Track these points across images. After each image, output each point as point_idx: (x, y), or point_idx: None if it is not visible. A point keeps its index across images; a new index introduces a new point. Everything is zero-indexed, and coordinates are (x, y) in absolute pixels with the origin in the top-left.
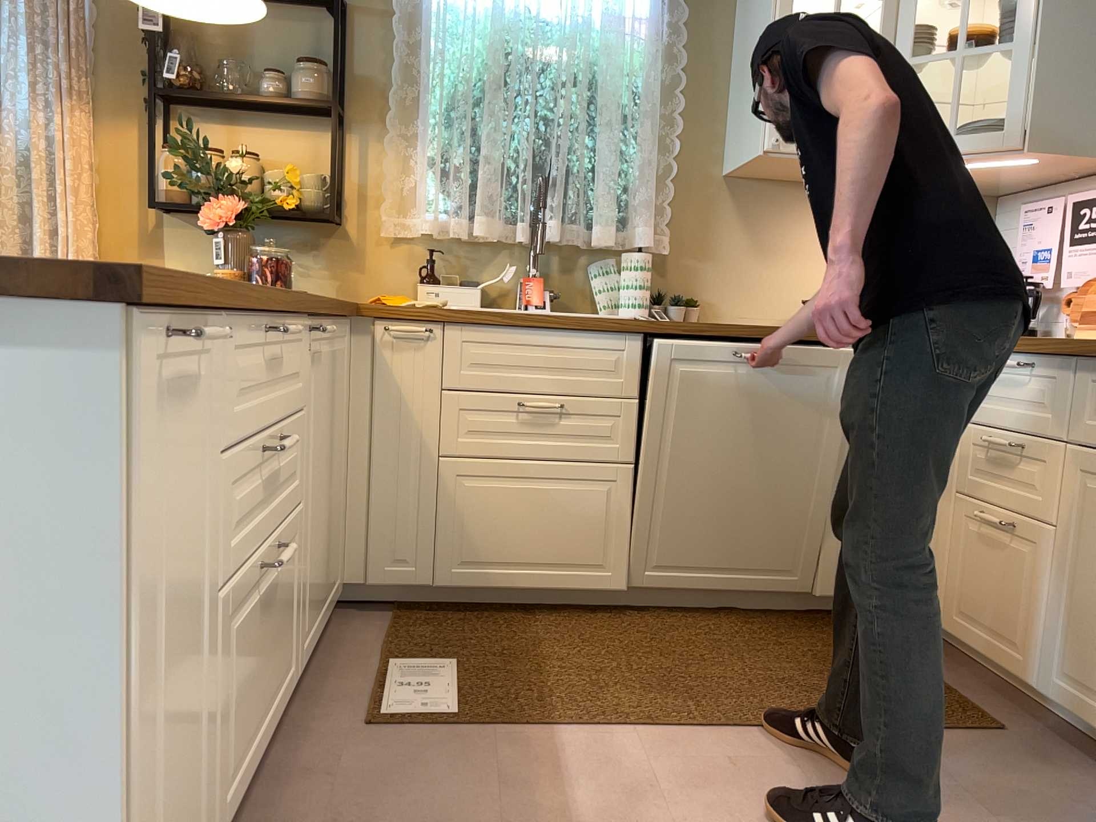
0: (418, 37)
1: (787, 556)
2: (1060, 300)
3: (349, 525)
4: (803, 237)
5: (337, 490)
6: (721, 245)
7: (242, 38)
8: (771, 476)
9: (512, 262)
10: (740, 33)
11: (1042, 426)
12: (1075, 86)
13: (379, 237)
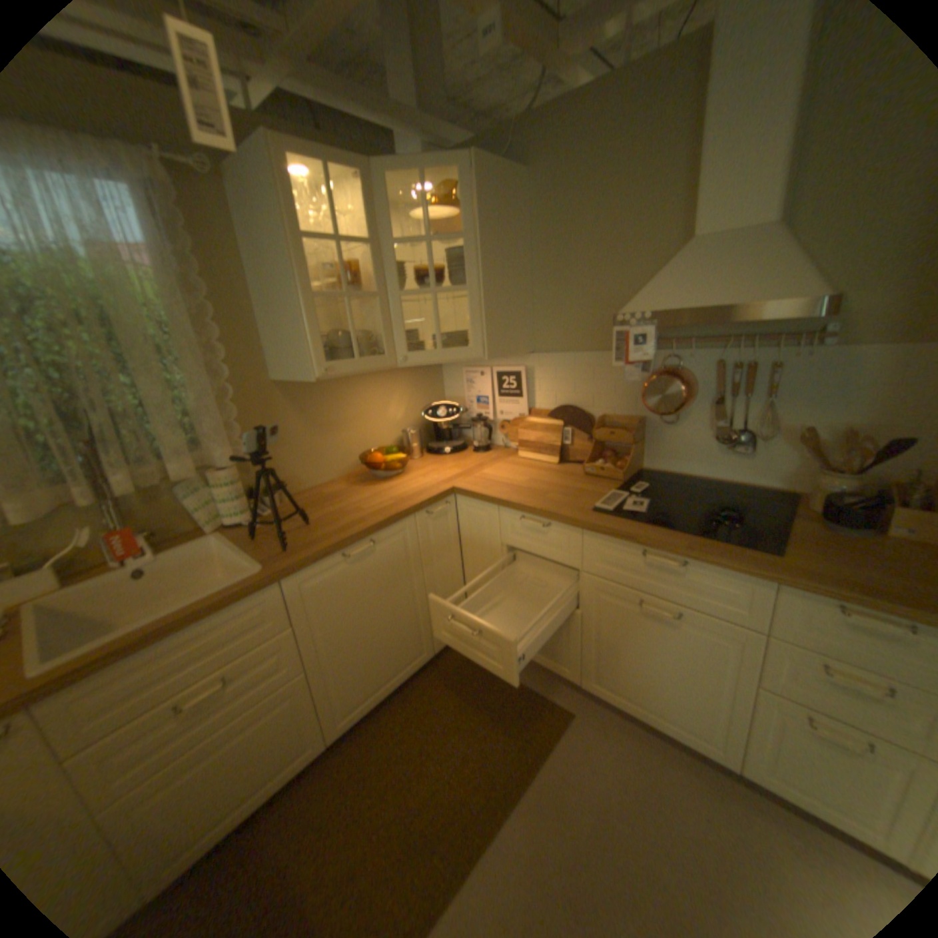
0: None
1: (416, 648)
2: (494, 422)
3: None
4: (342, 411)
5: None
6: (286, 435)
7: None
8: (396, 613)
9: (79, 519)
10: (246, 258)
11: (561, 557)
12: (501, 314)
13: None
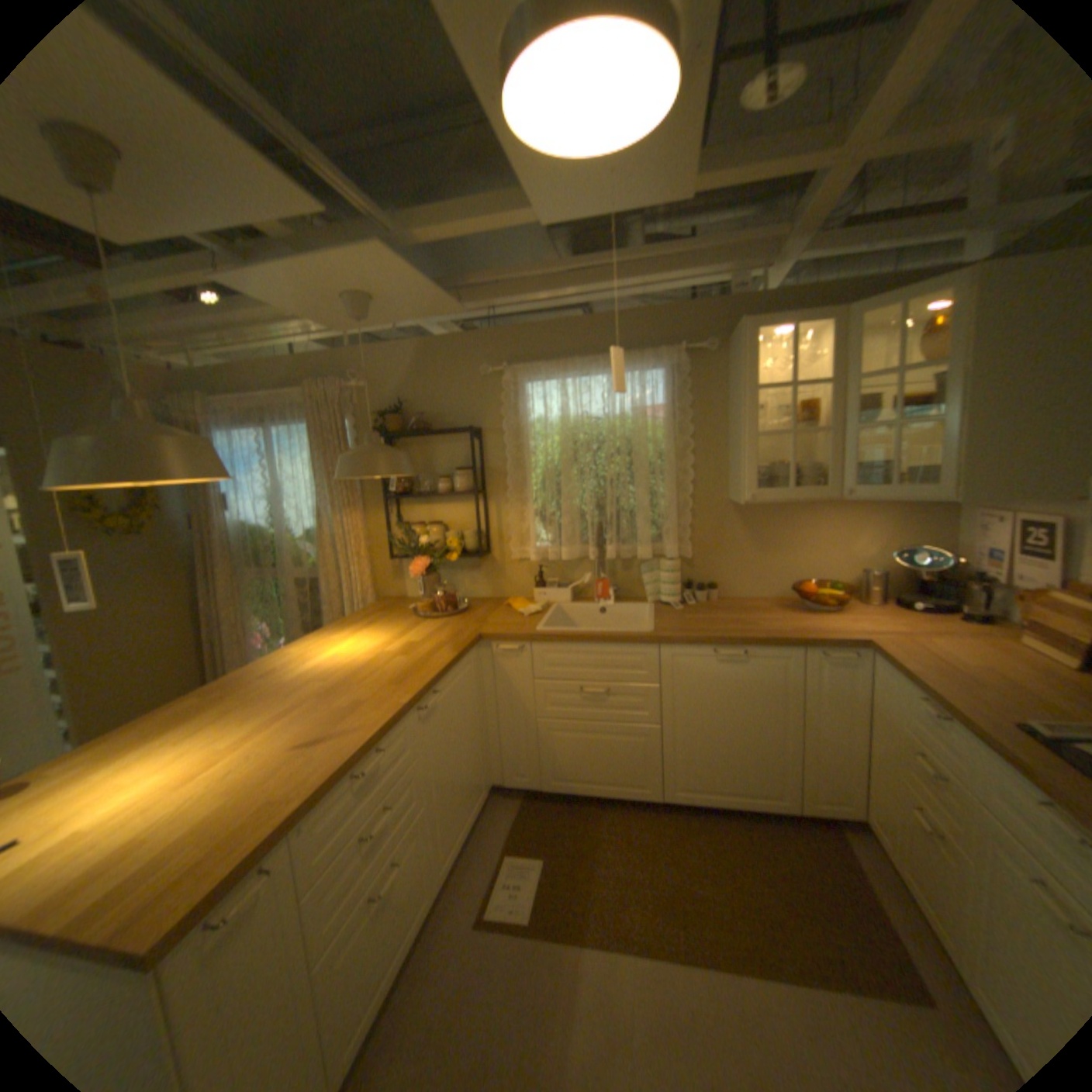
0: (520, 441)
1: (776, 789)
2: (1015, 590)
3: (492, 754)
4: (792, 535)
5: (474, 749)
6: (730, 546)
7: (426, 456)
8: (758, 736)
9: (589, 567)
10: (730, 403)
11: (959, 772)
12: (1007, 446)
13: (510, 559)
